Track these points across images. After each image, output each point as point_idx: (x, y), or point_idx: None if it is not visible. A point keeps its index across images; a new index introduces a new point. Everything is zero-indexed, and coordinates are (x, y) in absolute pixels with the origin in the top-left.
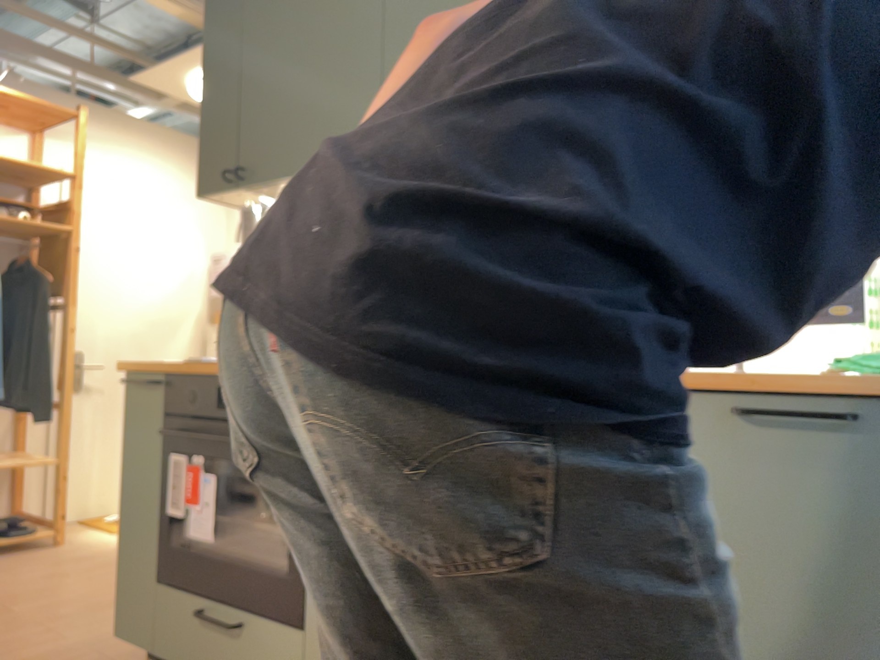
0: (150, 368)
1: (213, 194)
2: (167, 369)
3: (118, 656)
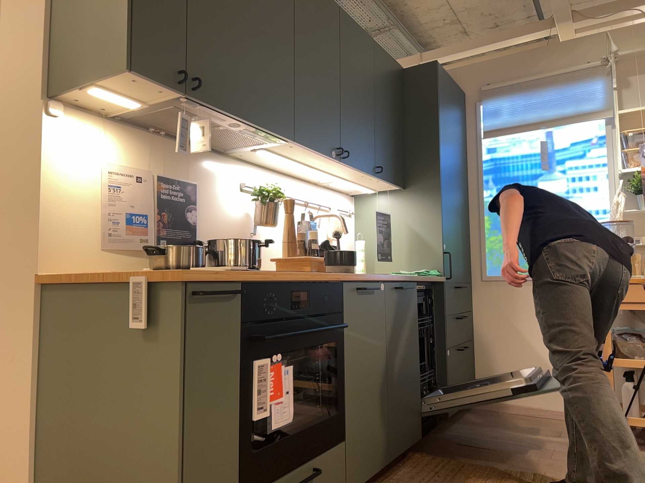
0: (229, 277)
1: (145, 76)
2: (237, 278)
3: None
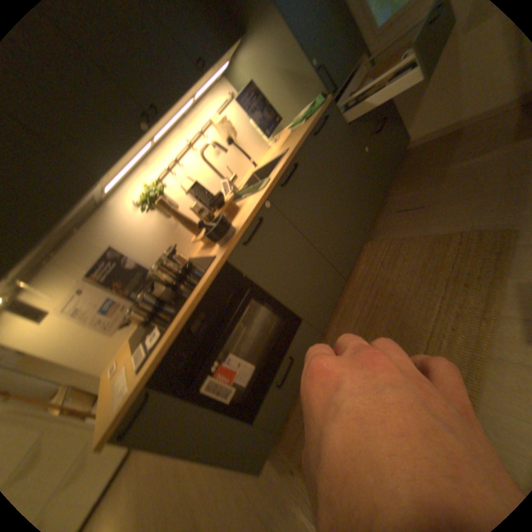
0: (130, 398)
1: None
2: (139, 381)
3: (256, 481)
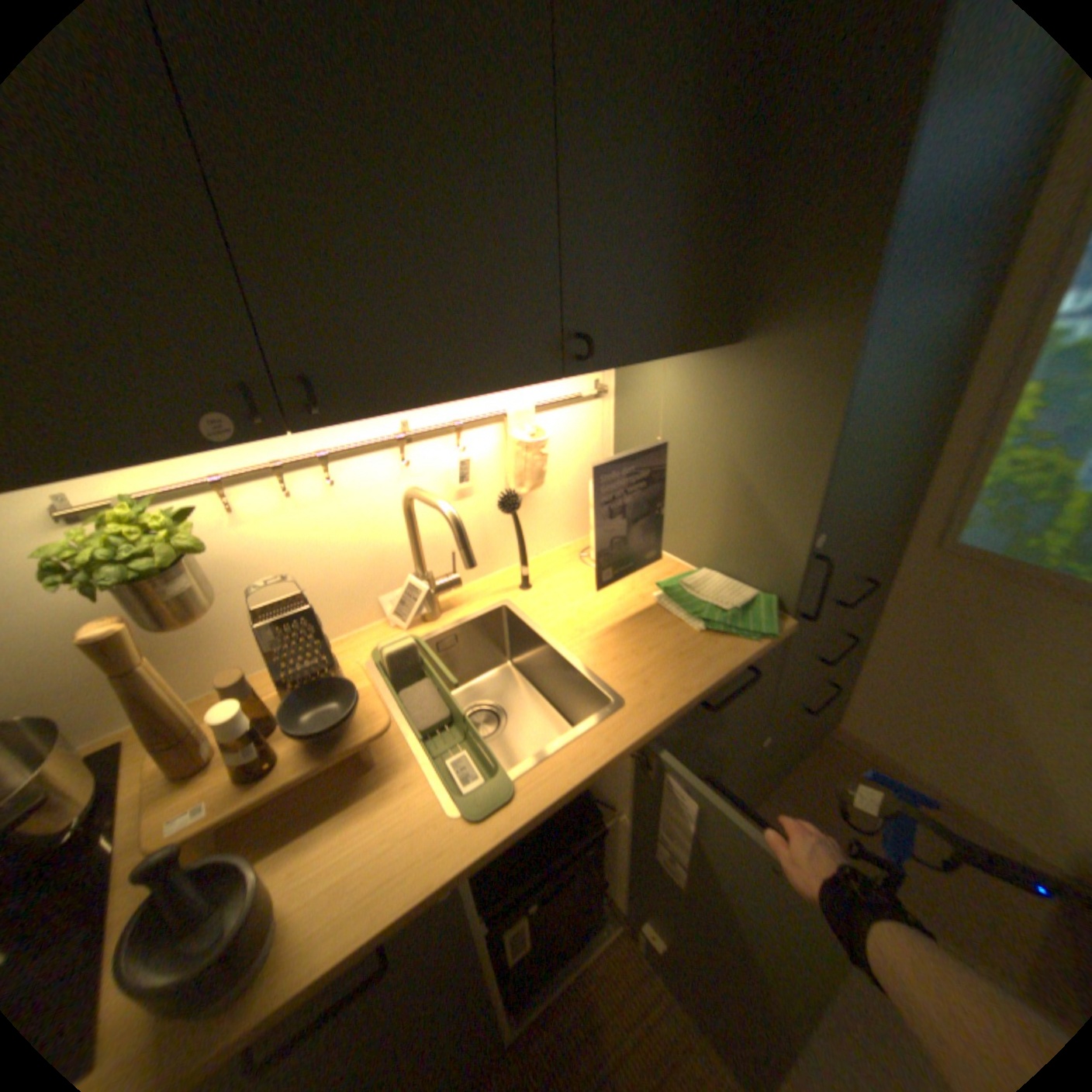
0: None
1: None
2: None
3: None
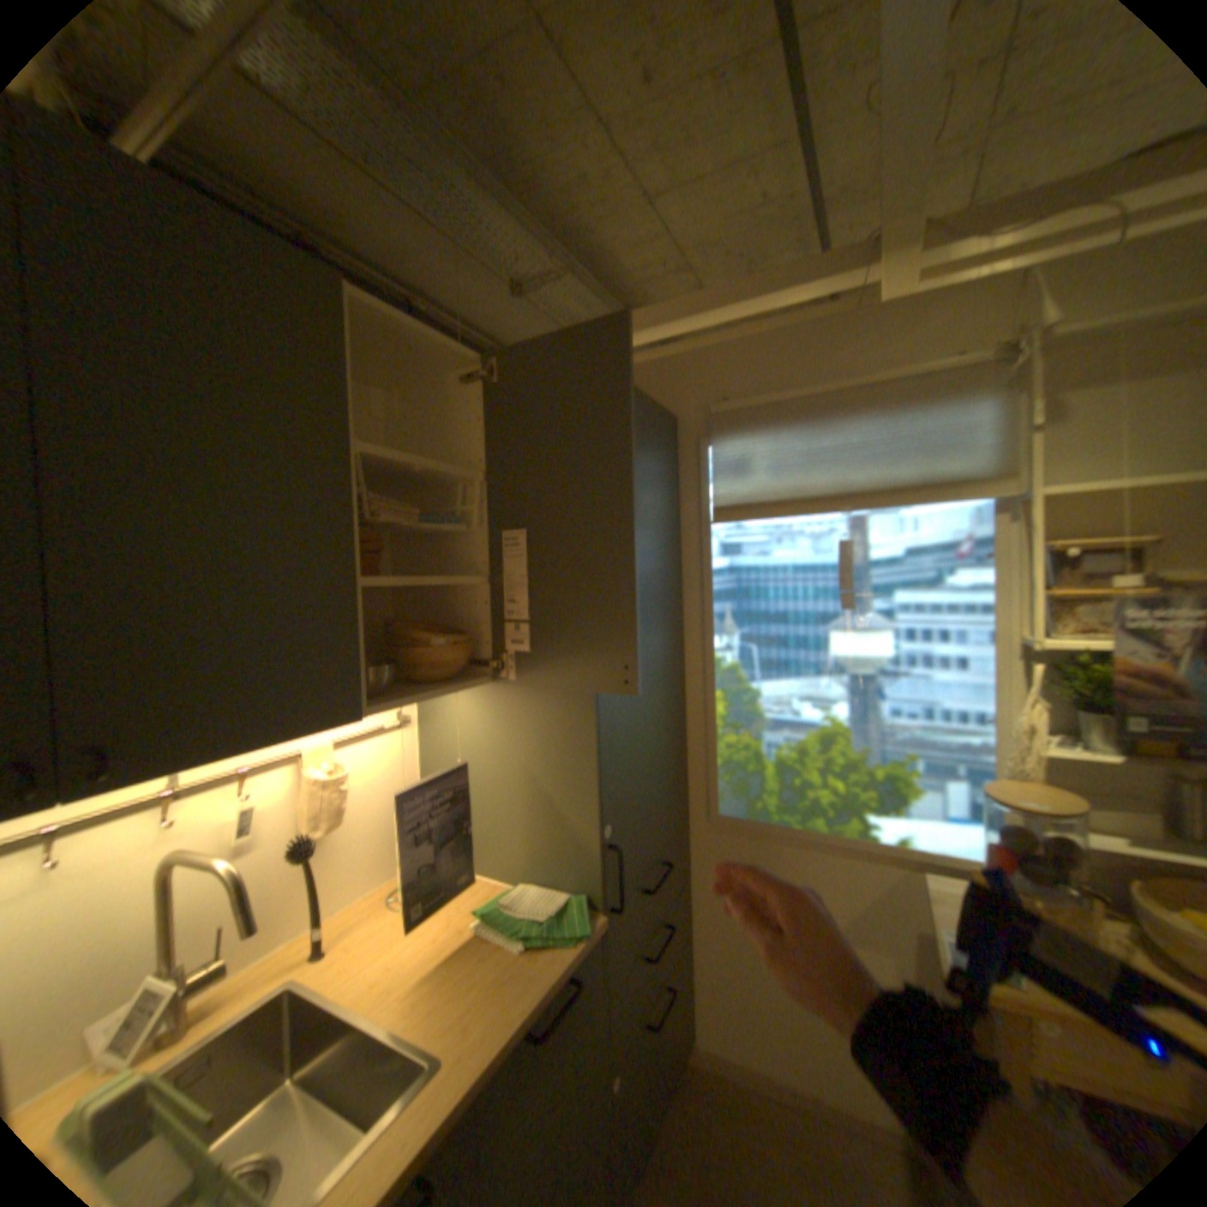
0: None
1: None
2: None
3: None
